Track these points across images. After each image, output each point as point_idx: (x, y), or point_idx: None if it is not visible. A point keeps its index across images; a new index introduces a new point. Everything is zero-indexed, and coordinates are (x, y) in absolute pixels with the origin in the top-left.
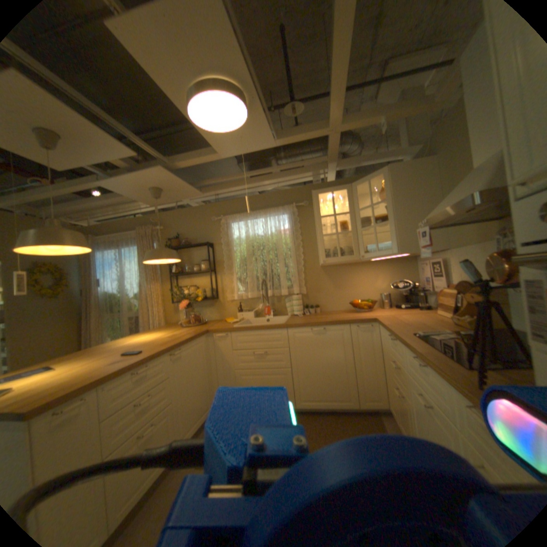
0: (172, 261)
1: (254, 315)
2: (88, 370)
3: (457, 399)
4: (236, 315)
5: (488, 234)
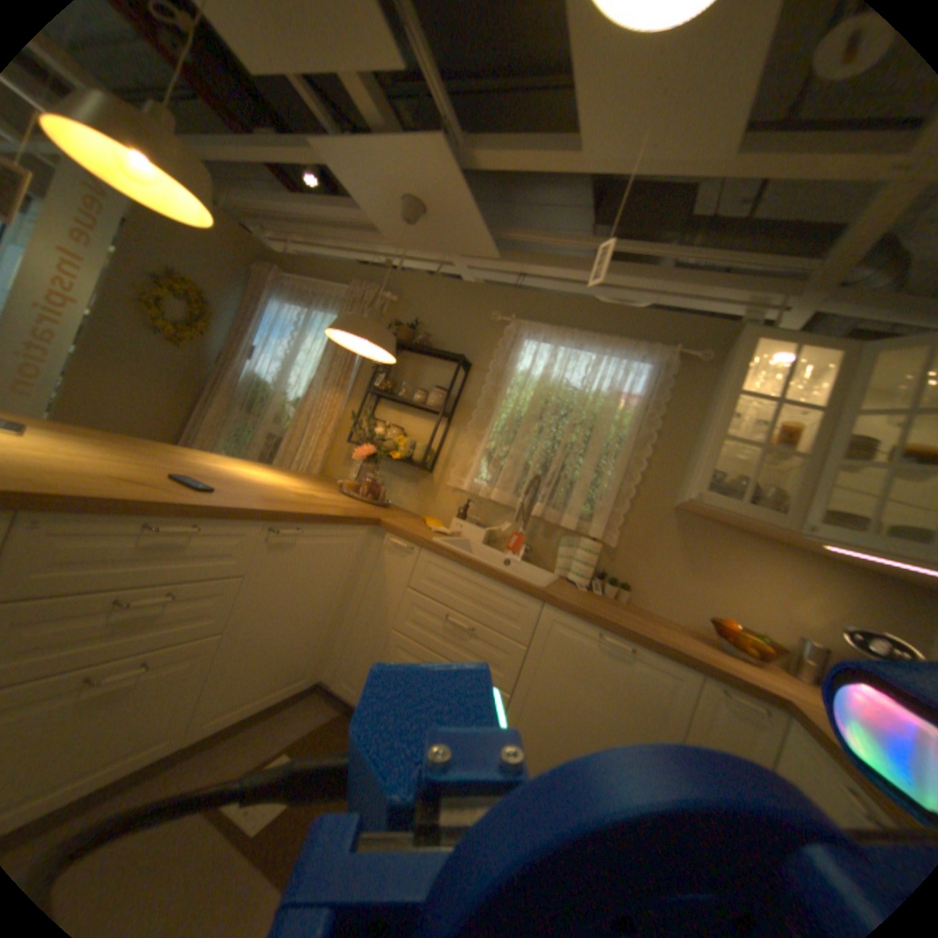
0: (381, 359)
1: (486, 539)
2: (66, 469)
3: None
4: (450, 522)
5: None
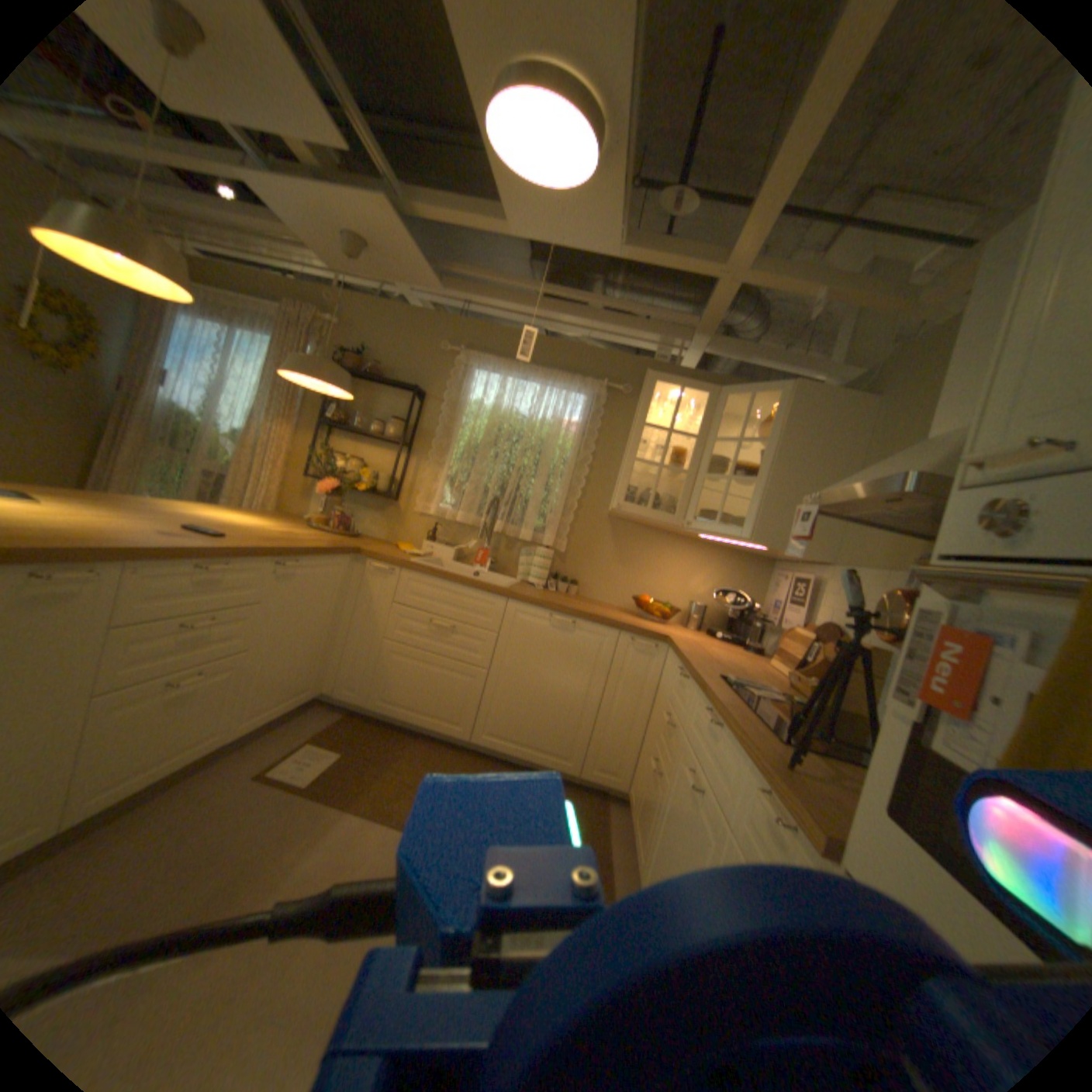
0: (336, 394)
1: (455, 557)
2: (111, 527)
3: (749, 783)
4: (421, 546)
5: (903, 560)
